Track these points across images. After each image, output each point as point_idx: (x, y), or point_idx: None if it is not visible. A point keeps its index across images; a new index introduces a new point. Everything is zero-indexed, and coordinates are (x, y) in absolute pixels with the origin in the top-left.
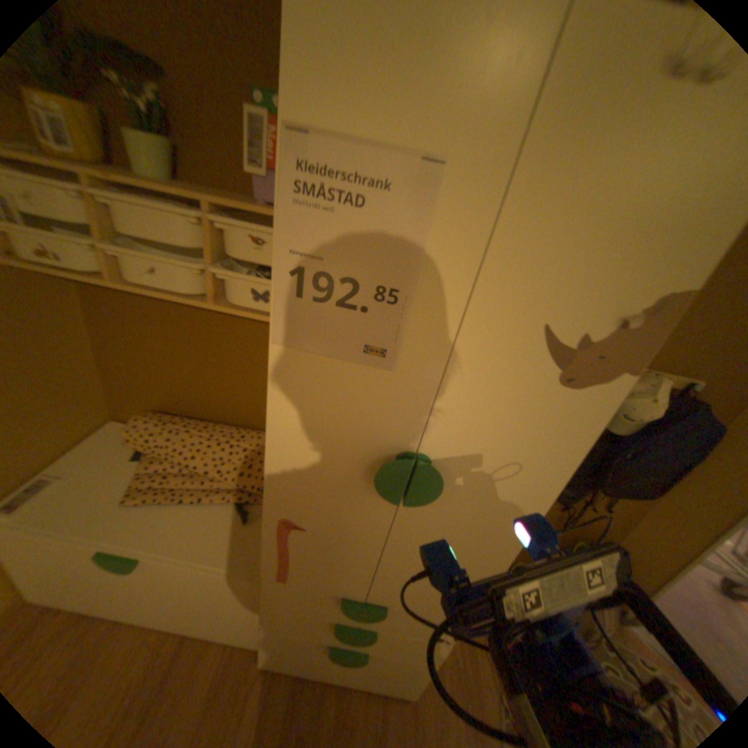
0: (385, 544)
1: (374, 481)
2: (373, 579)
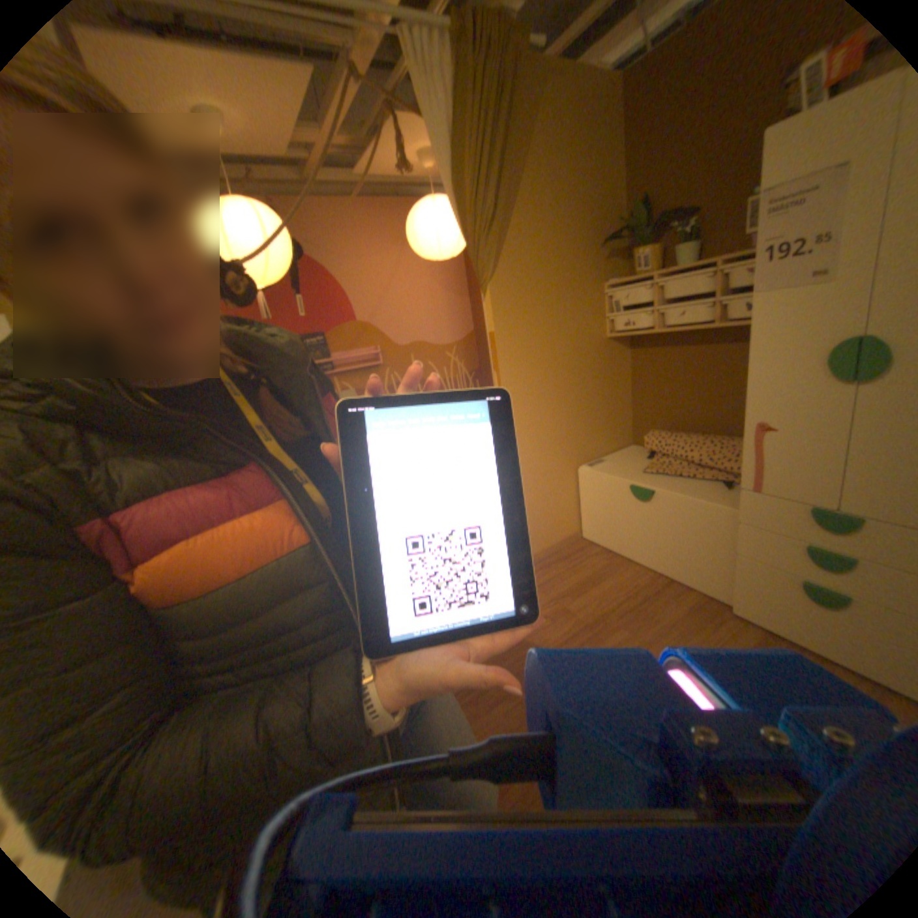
0: (848, 433)
1: (828, 368)
2: (841, 478)
